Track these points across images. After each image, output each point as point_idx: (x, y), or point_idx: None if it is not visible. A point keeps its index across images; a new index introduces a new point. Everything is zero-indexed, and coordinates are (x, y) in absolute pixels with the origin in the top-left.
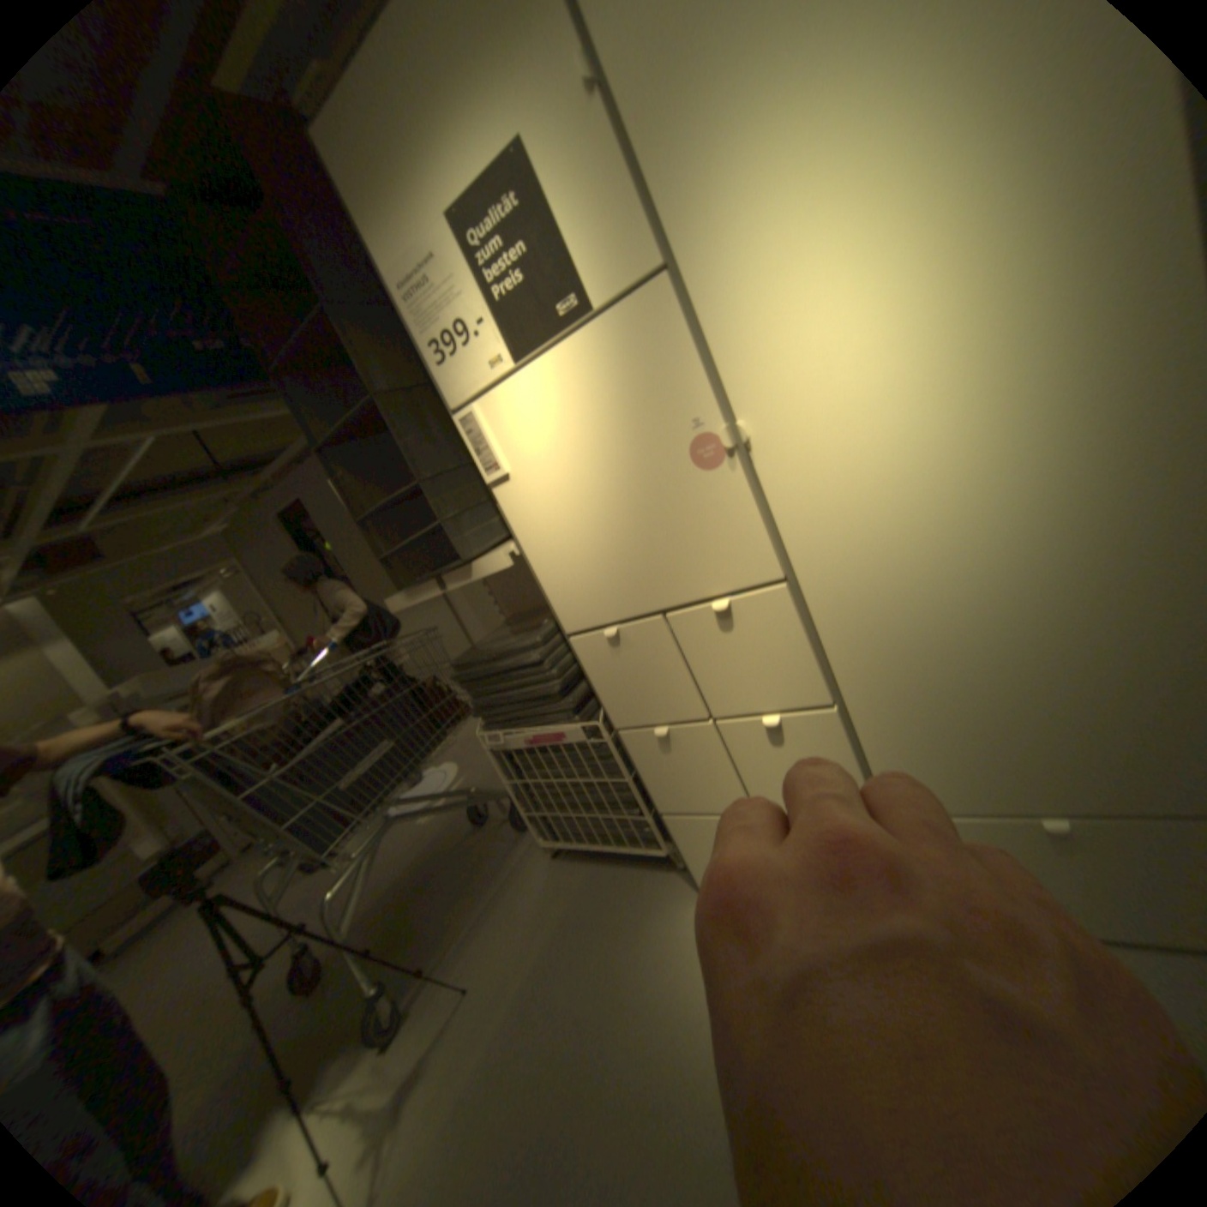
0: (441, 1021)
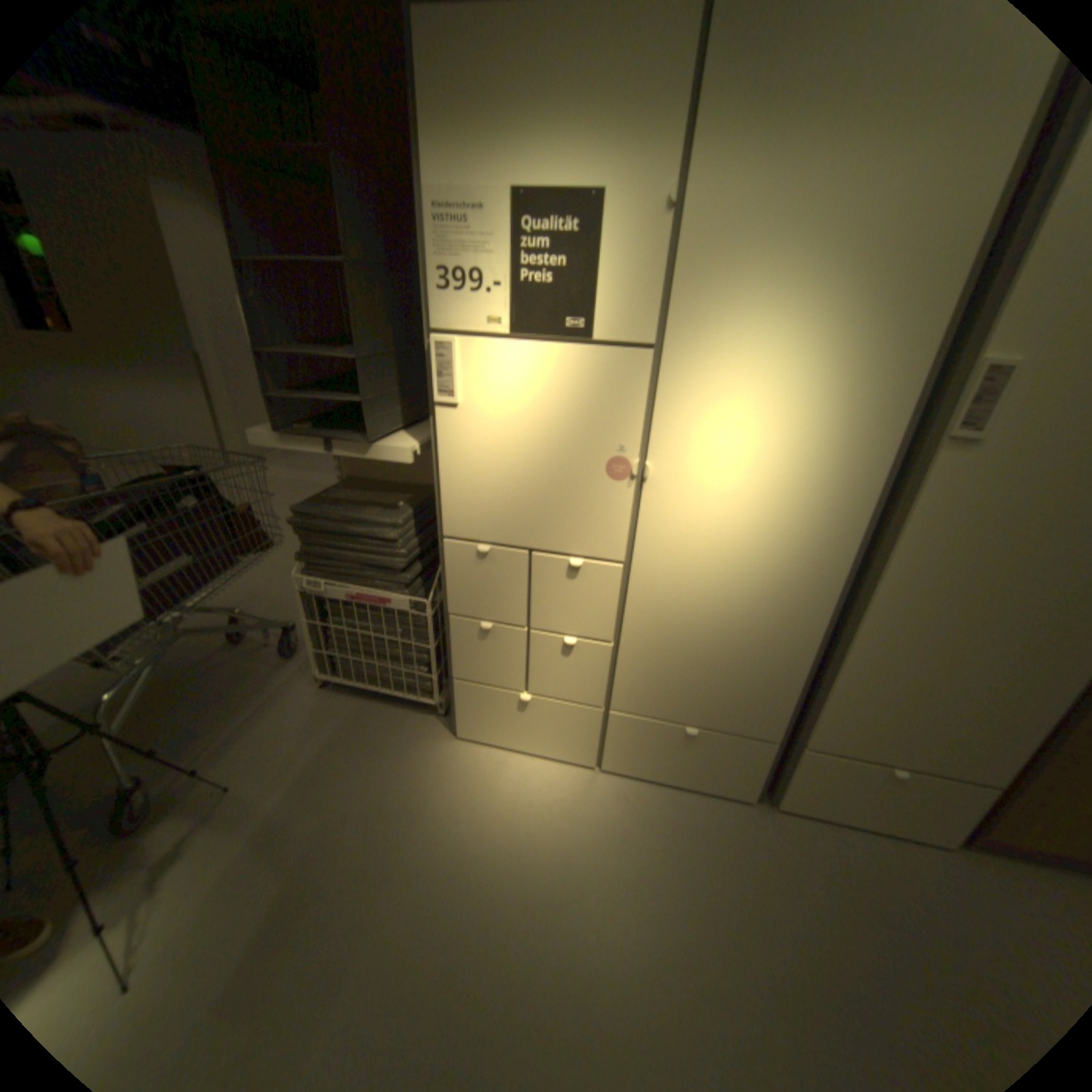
0: (200, 811)
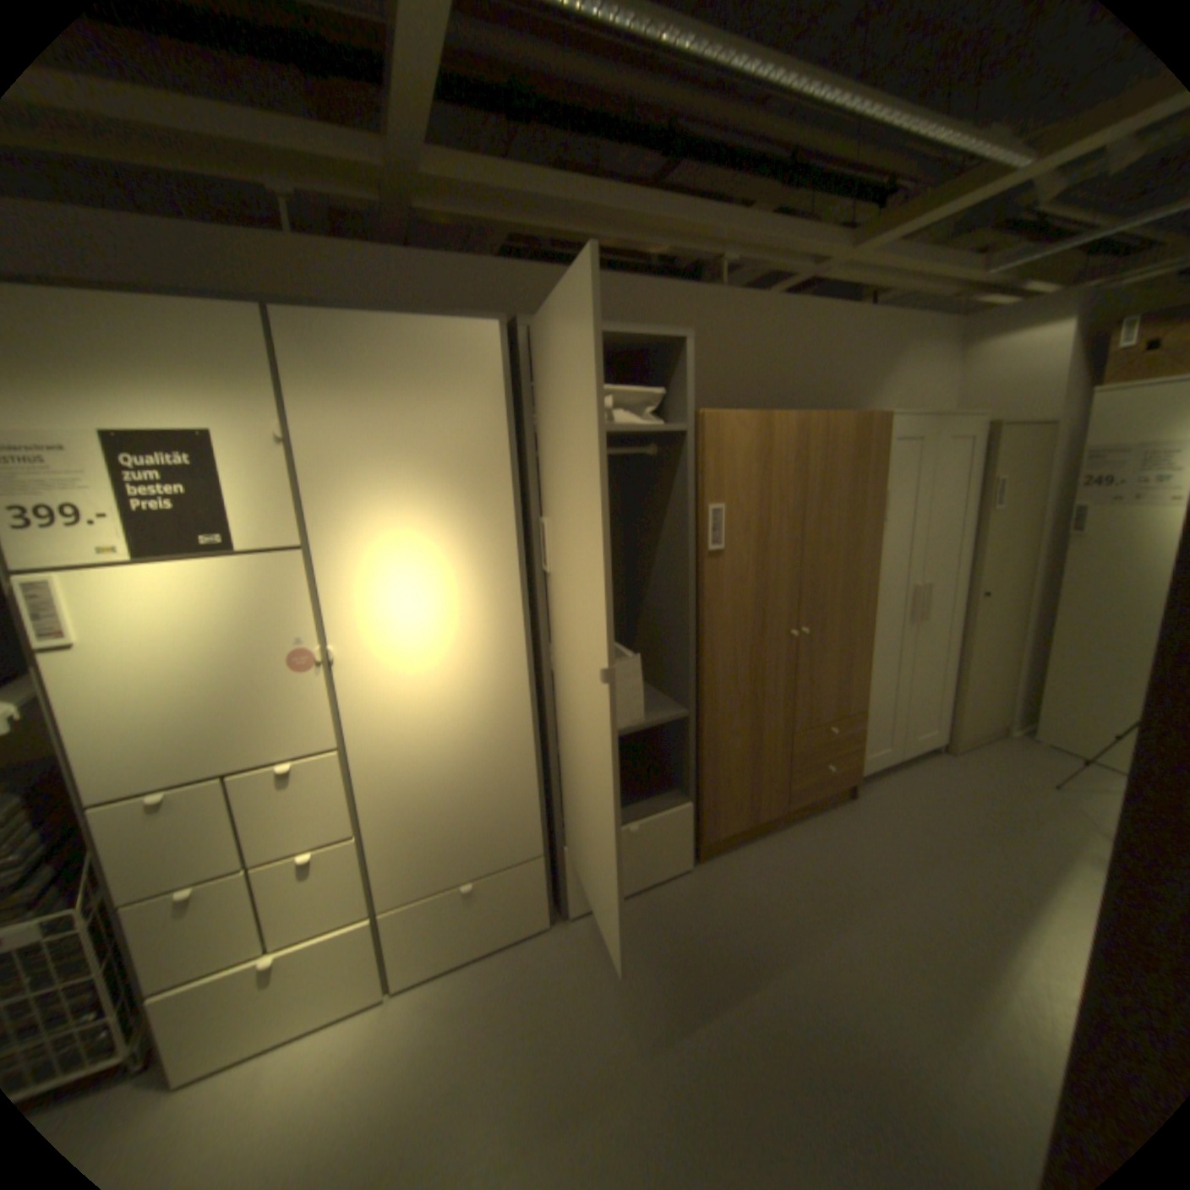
0: None
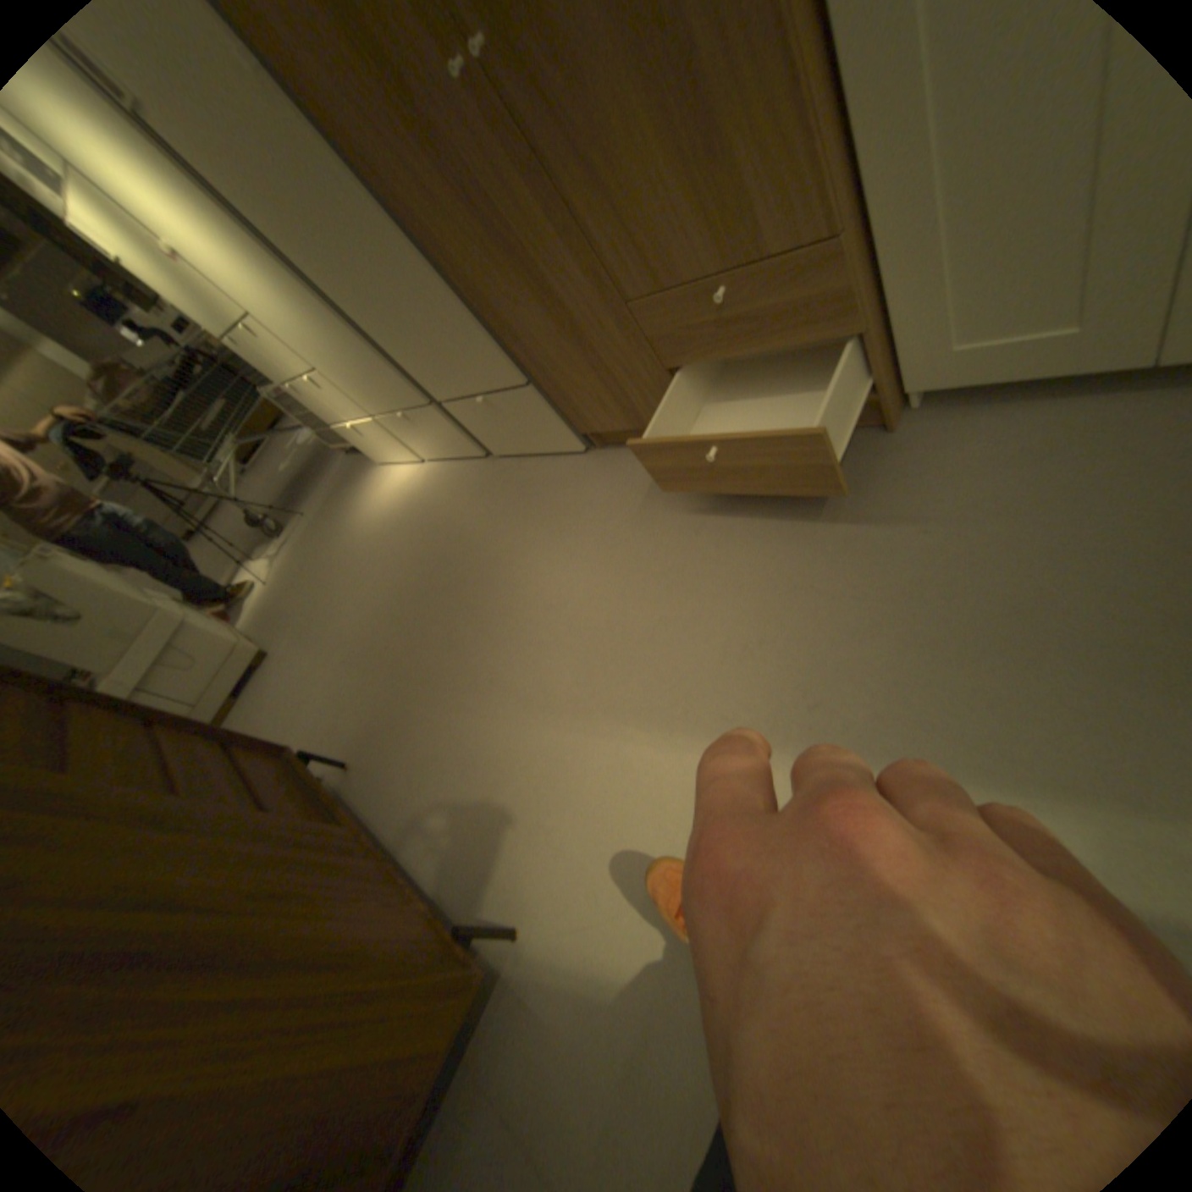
0: (296, 525)
